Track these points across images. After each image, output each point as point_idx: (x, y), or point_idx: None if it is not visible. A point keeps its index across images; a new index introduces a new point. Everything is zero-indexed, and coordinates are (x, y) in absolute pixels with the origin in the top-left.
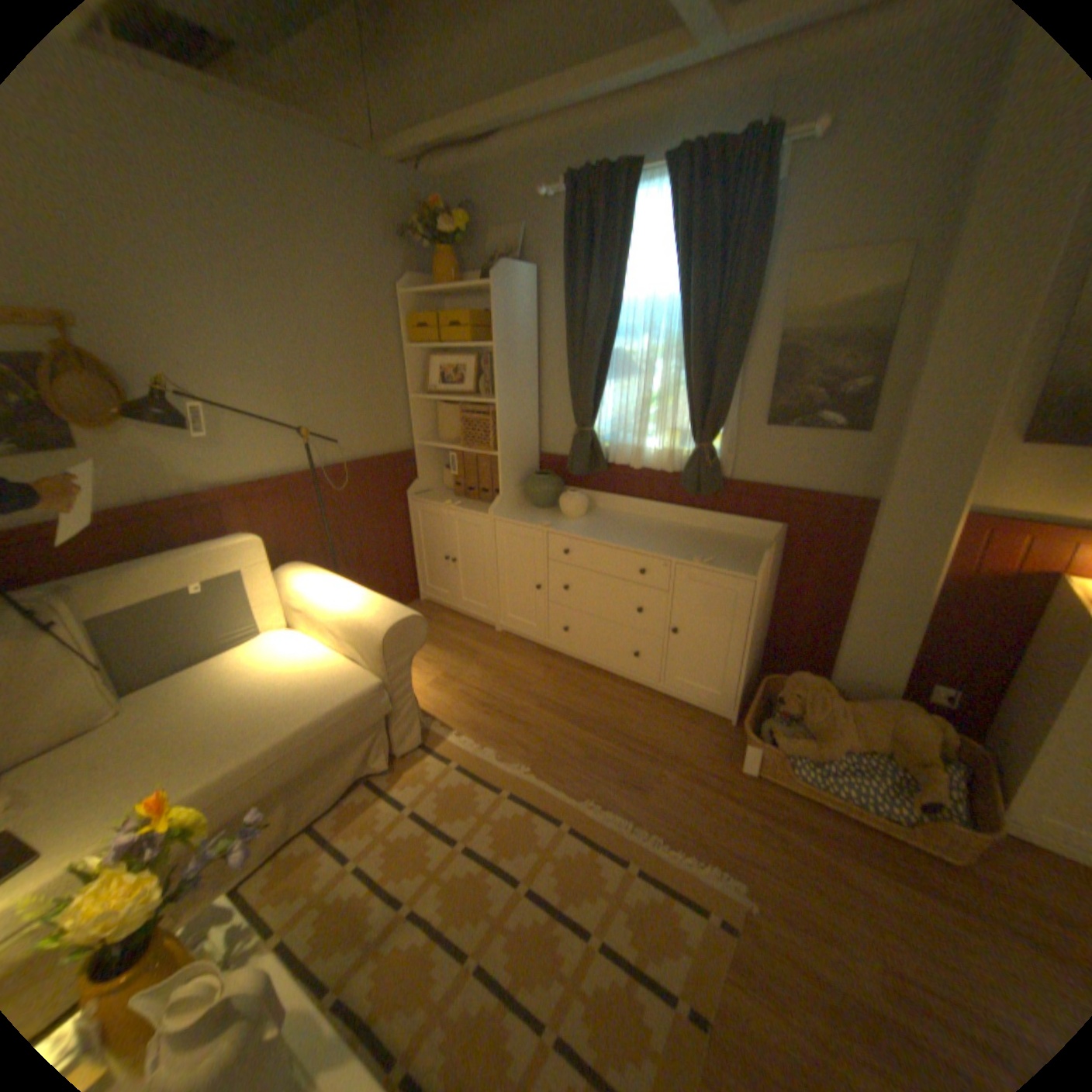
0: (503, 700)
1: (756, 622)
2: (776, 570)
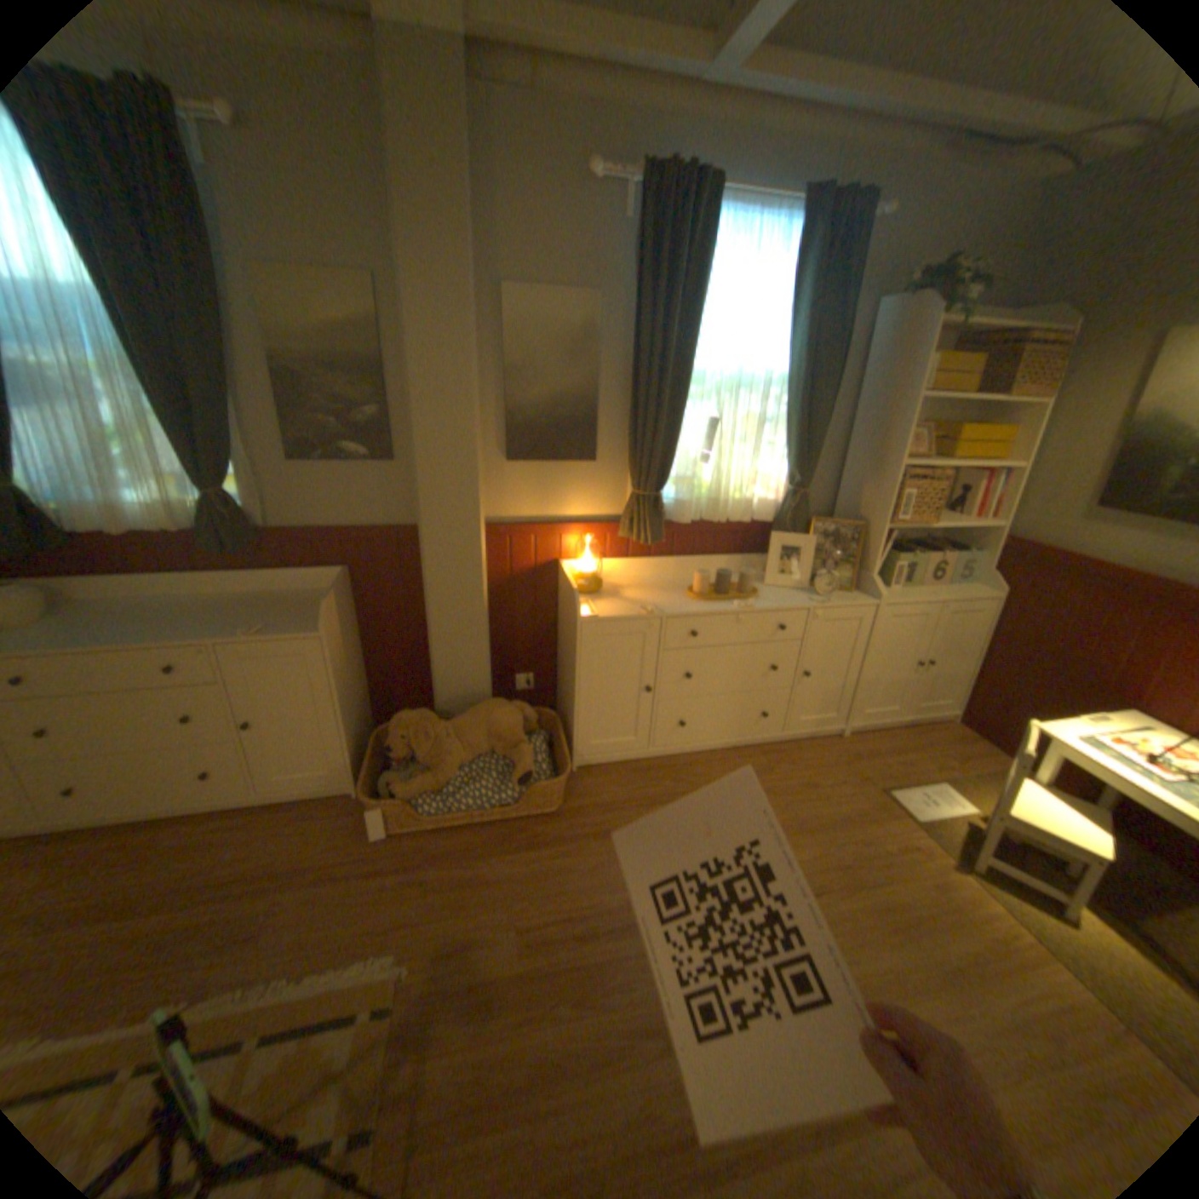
0: None
1: (338, 680)
2: (352, 618)
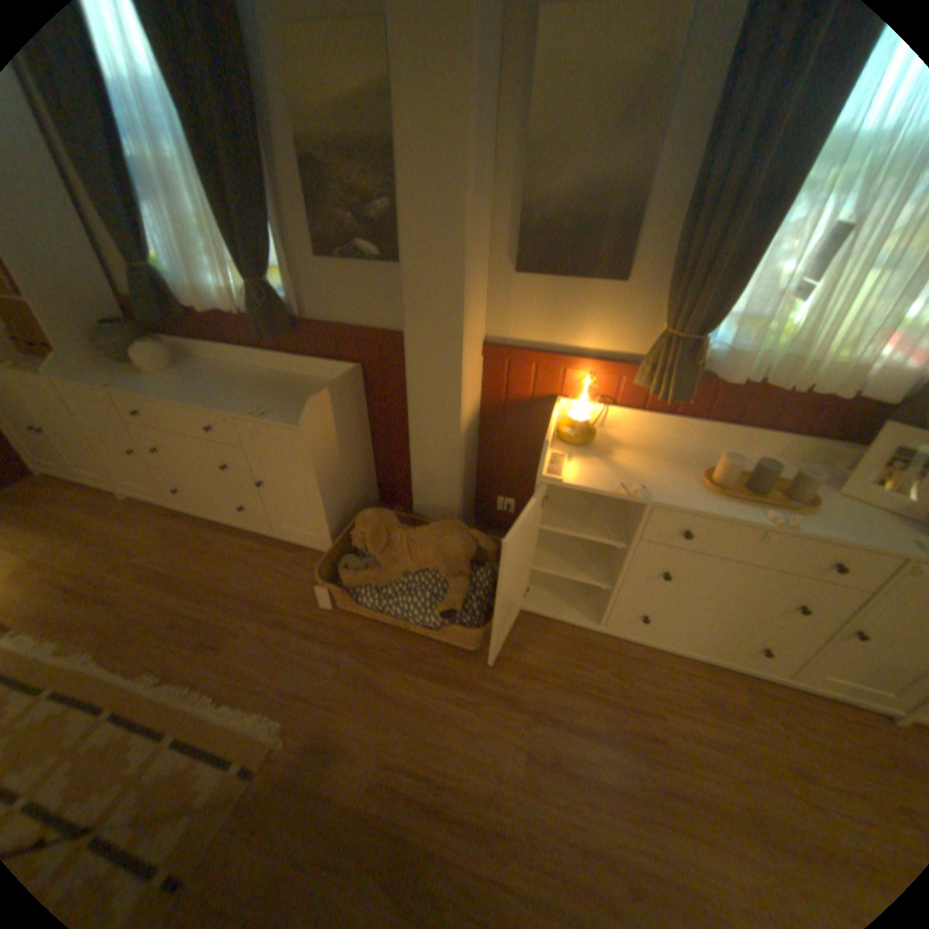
0: (94, 580)
1: (322, 468)
2: (361, 411)
